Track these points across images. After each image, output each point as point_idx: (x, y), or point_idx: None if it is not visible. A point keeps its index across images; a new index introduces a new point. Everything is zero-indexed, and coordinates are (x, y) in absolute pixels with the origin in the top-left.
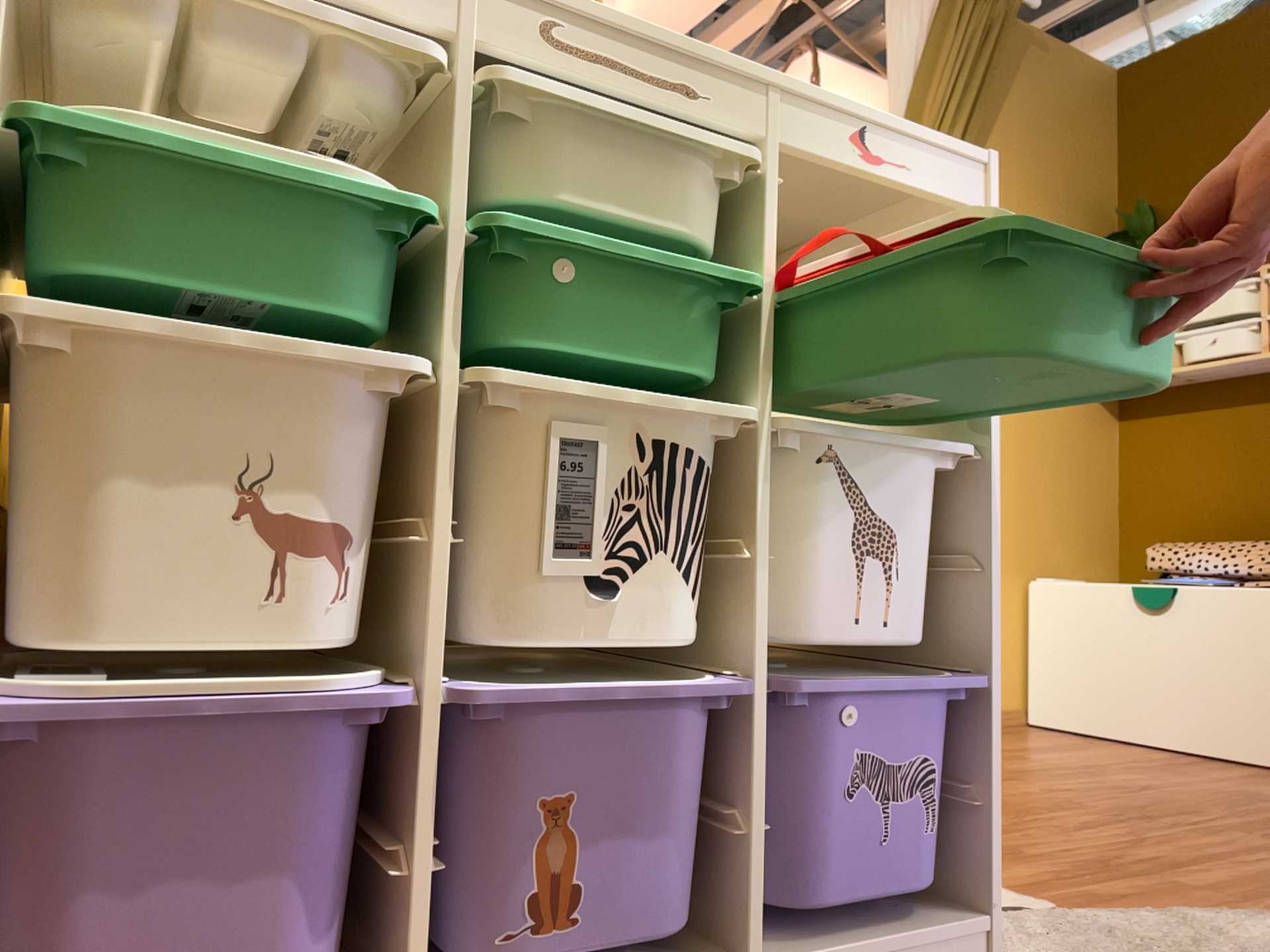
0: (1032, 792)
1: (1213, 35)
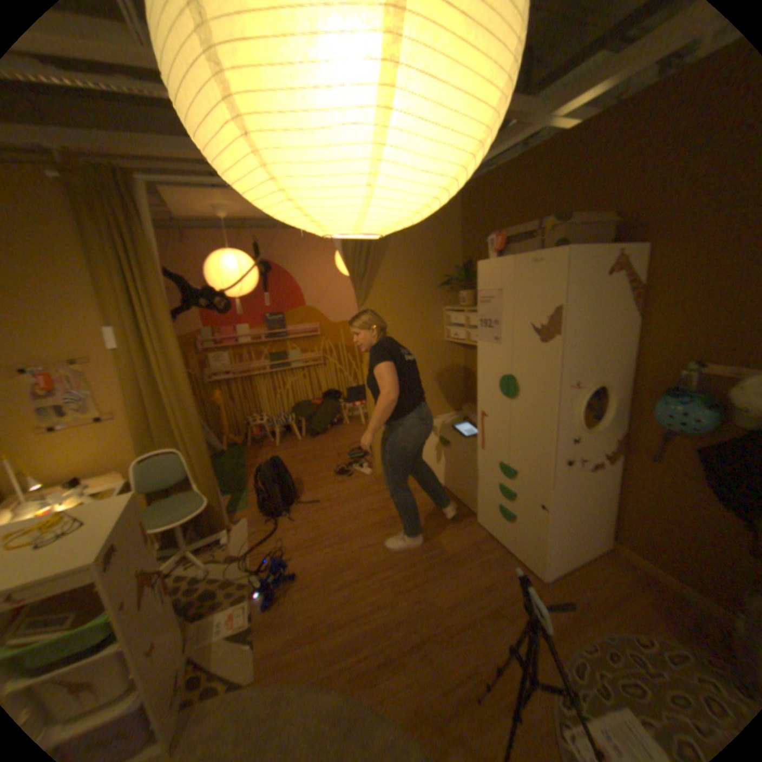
0: (351, 558)
1: (495, 171)
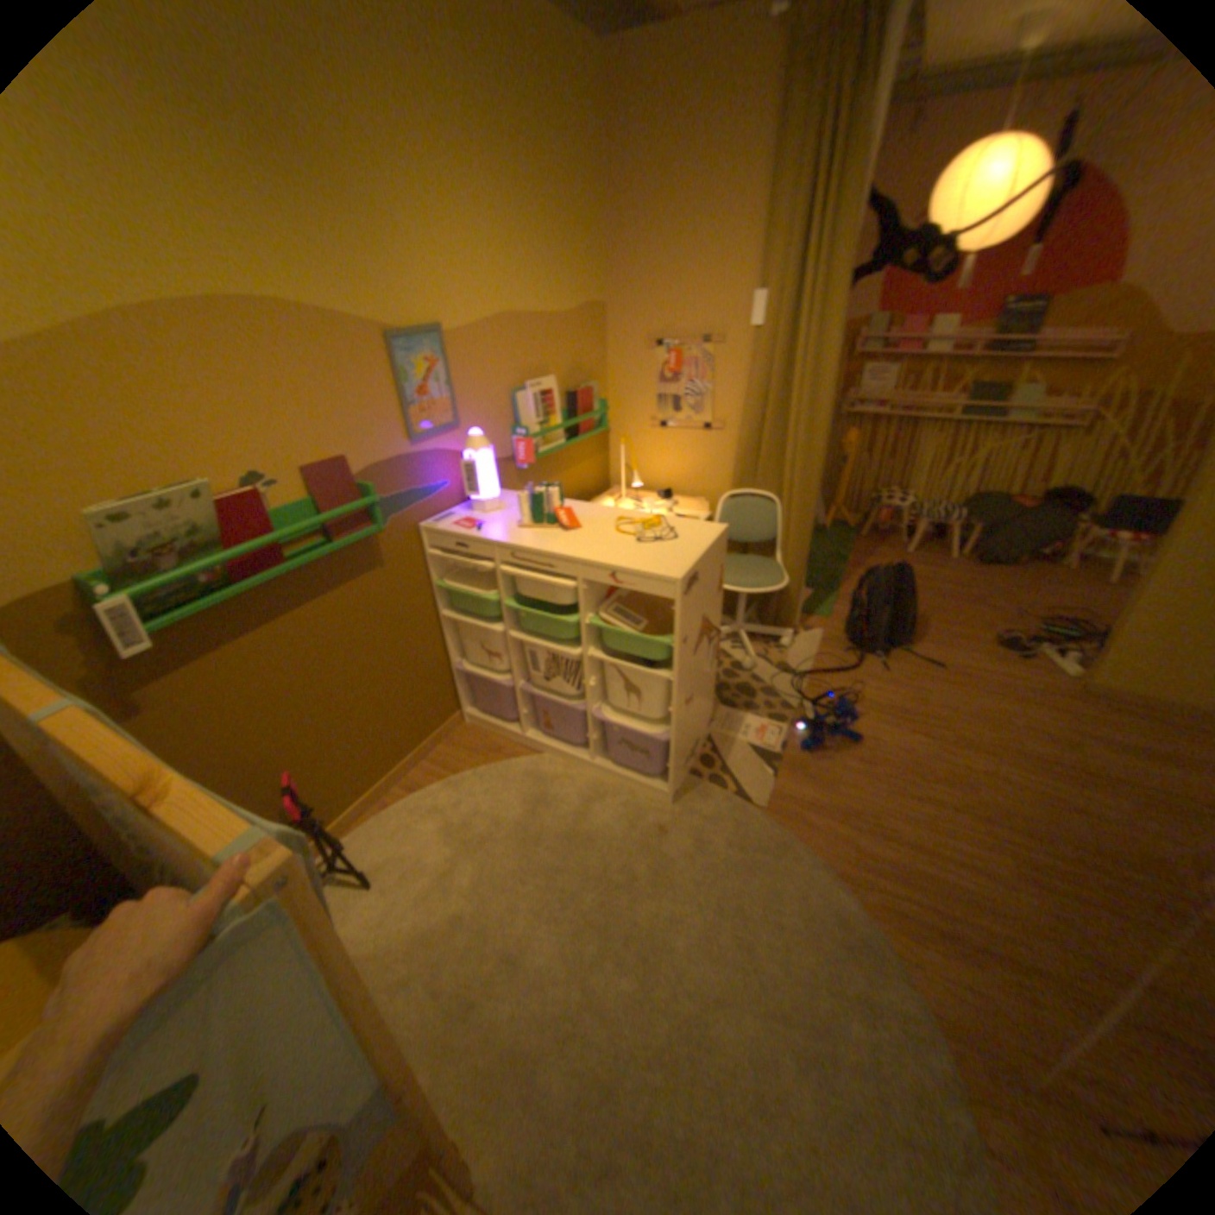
0: (964, 776)
1: None
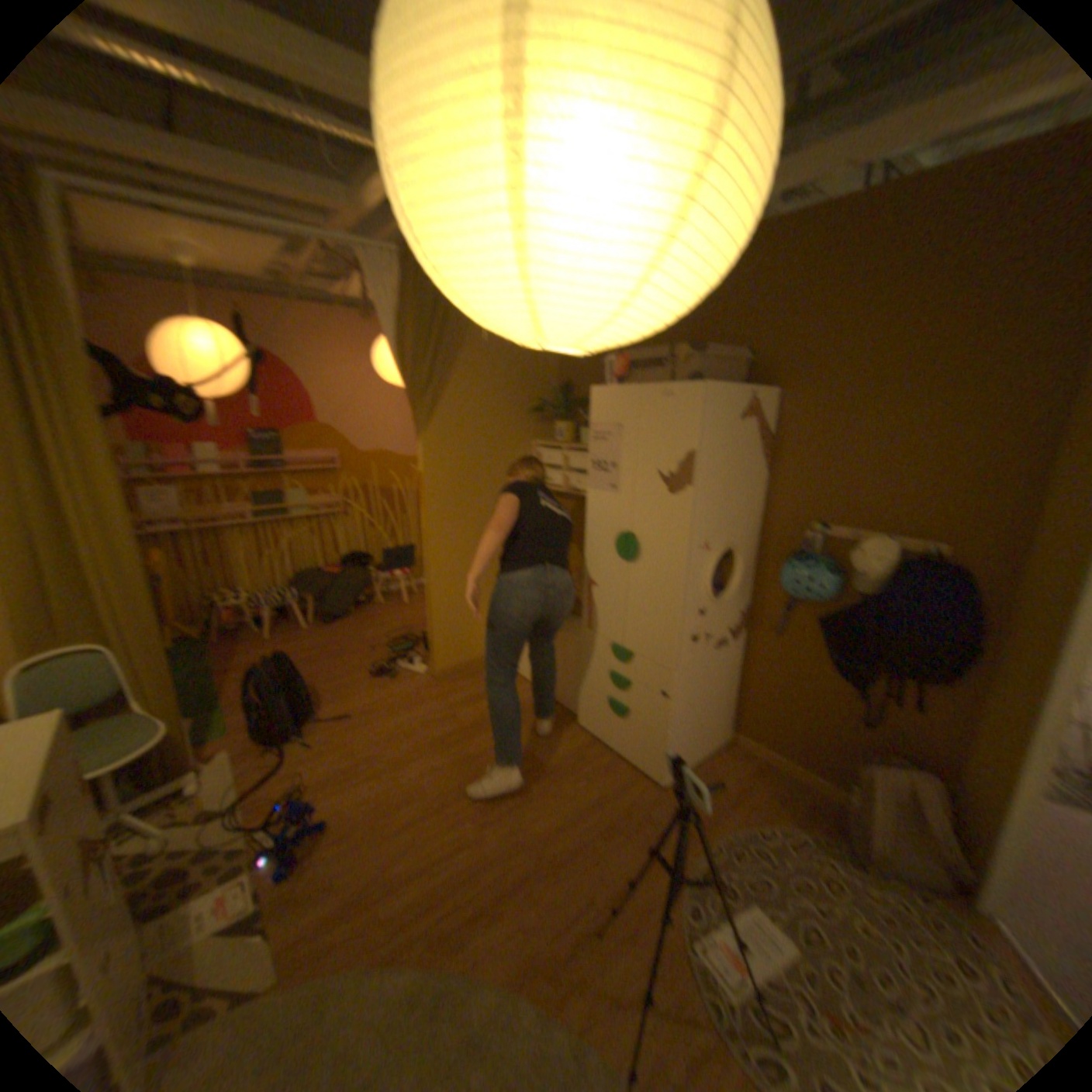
0: (411, 791)
1: None
